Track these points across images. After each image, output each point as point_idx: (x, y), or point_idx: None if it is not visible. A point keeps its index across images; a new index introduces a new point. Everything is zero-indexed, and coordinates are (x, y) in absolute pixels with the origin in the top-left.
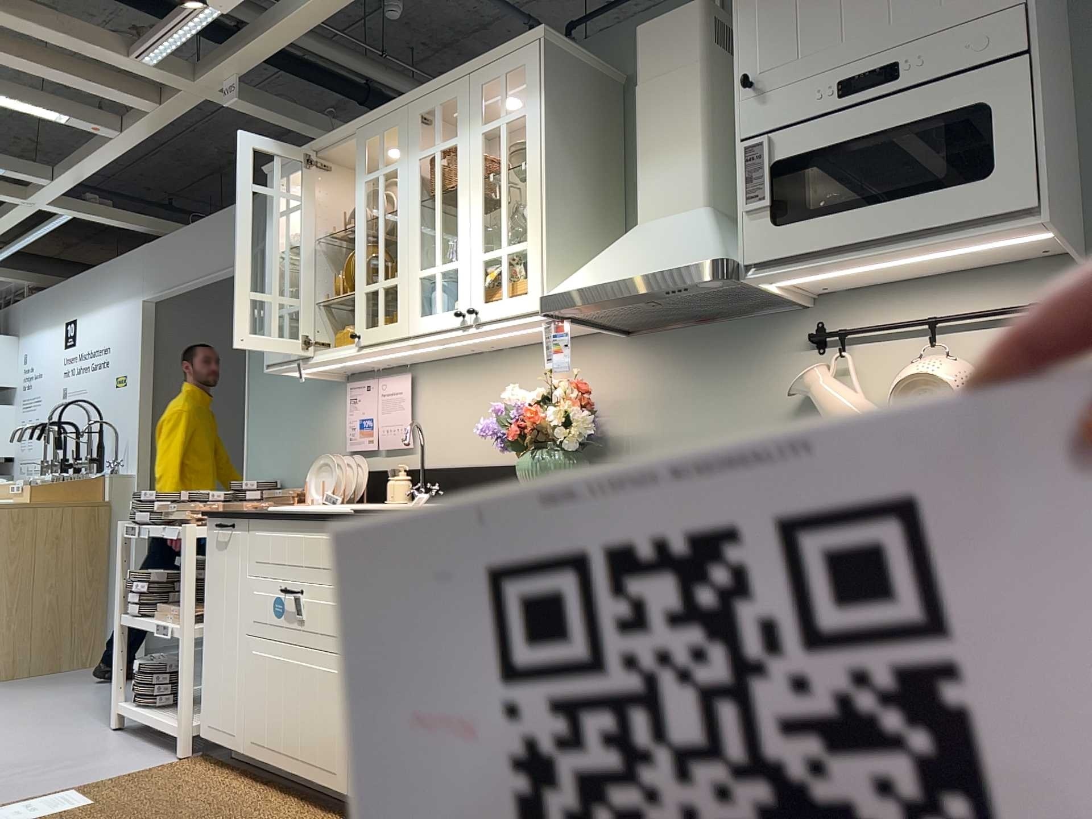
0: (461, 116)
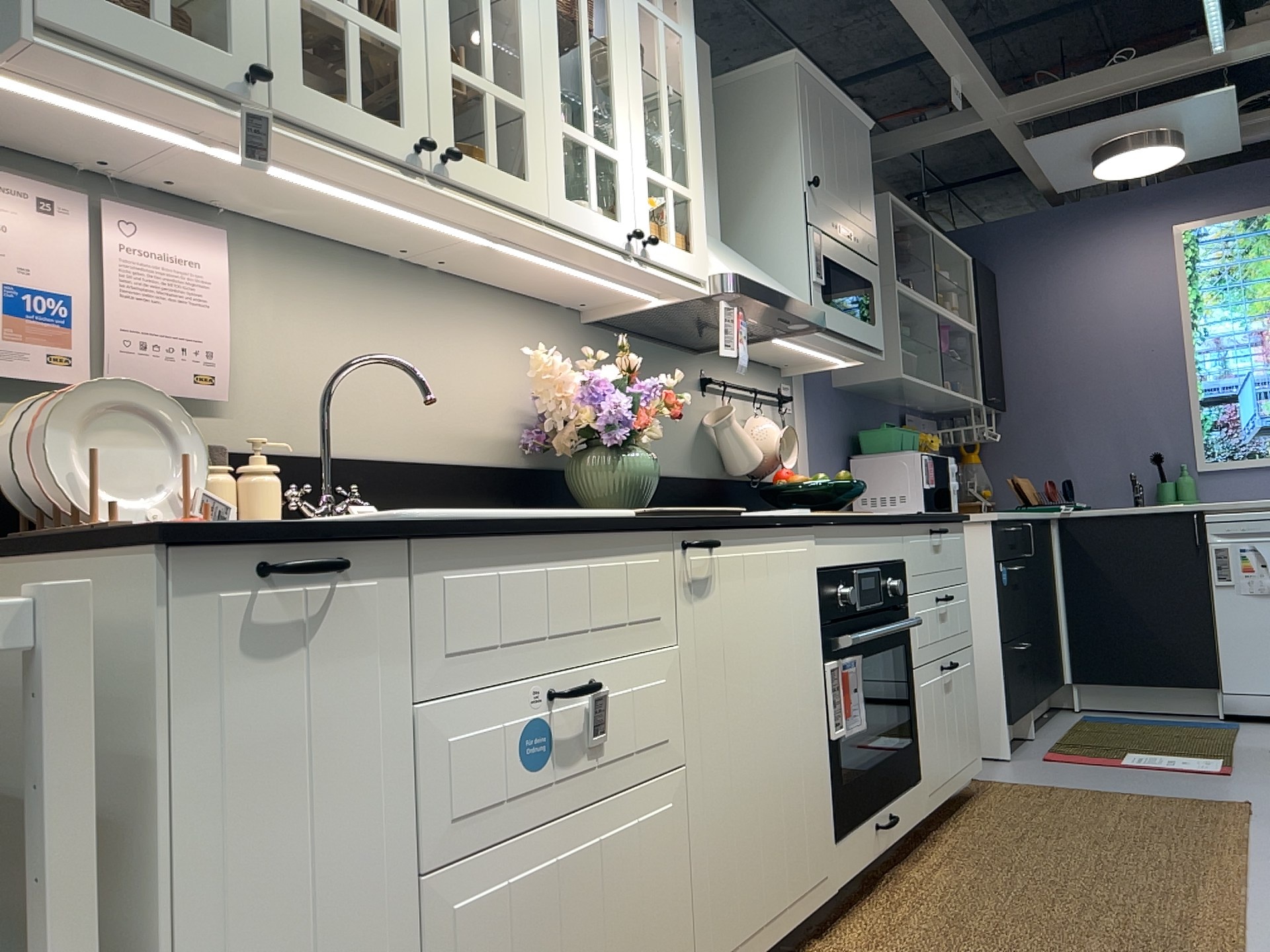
0: None
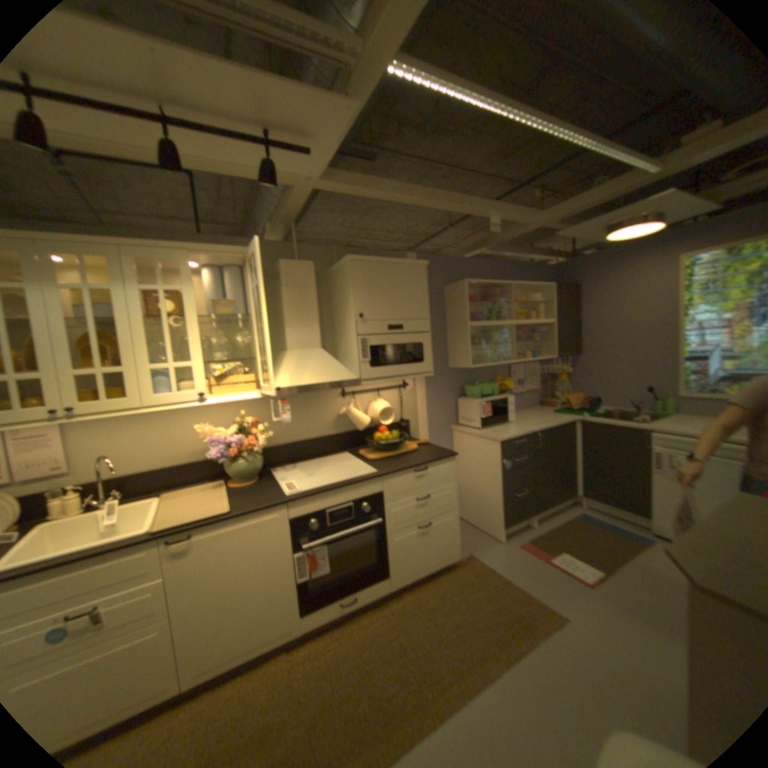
0: (184, 272)
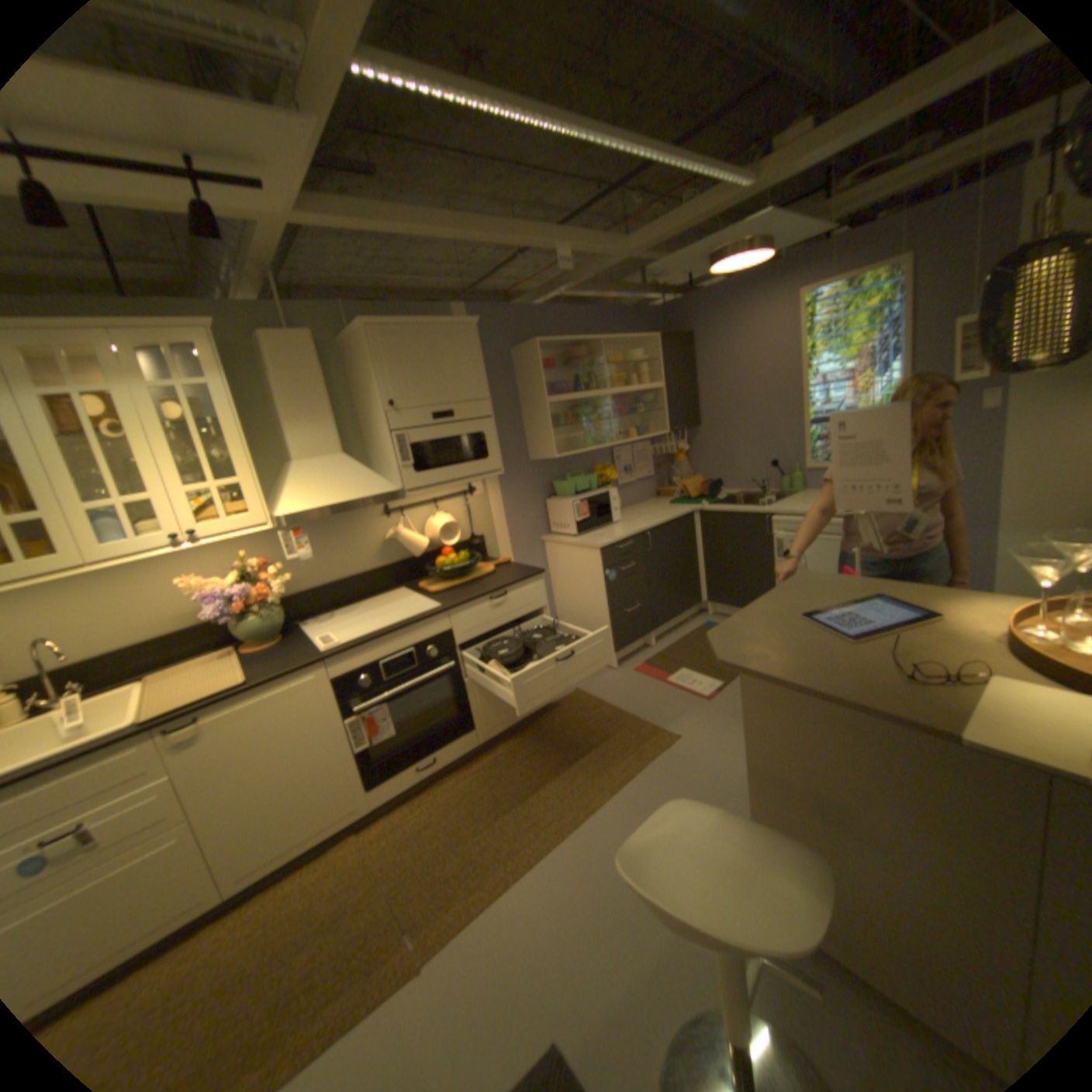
0: (110, 364)
